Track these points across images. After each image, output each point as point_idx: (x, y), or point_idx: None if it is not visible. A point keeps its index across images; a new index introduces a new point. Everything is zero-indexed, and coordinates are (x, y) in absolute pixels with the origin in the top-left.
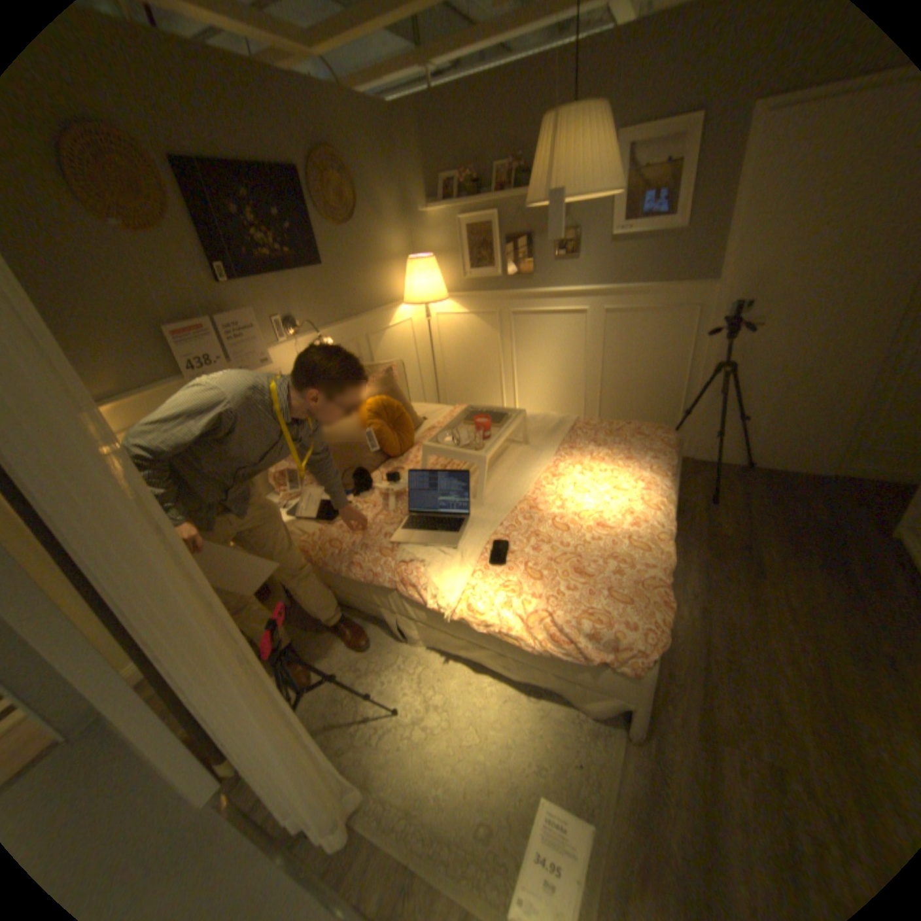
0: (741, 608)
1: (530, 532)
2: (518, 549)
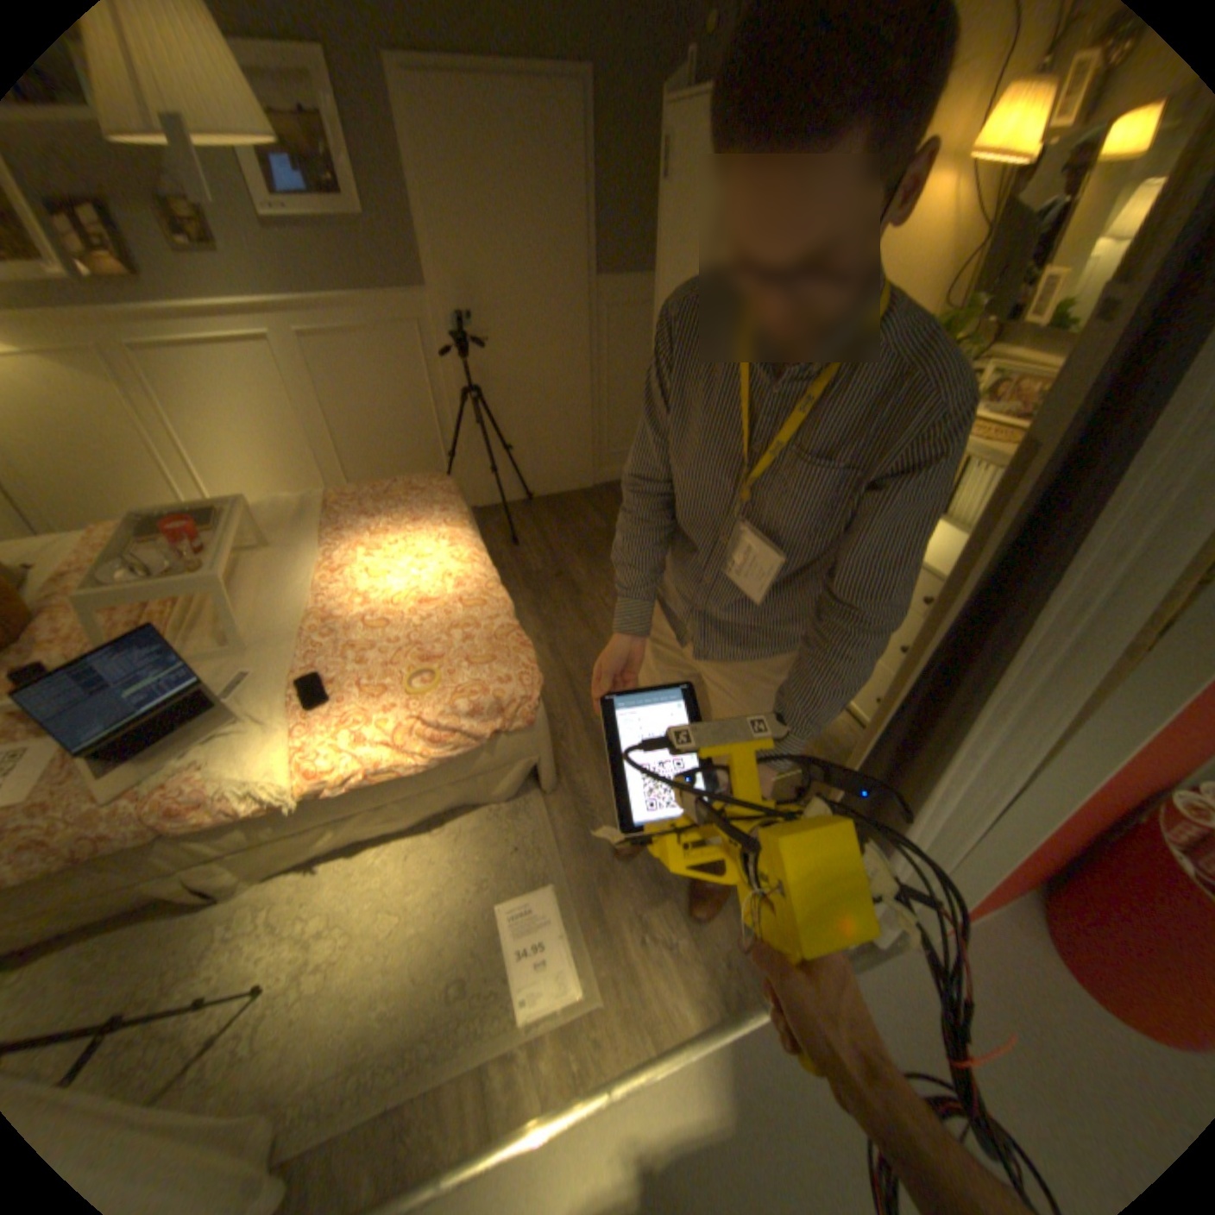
0: (575, 627)
1: (341, 646)
2: (337, 672)
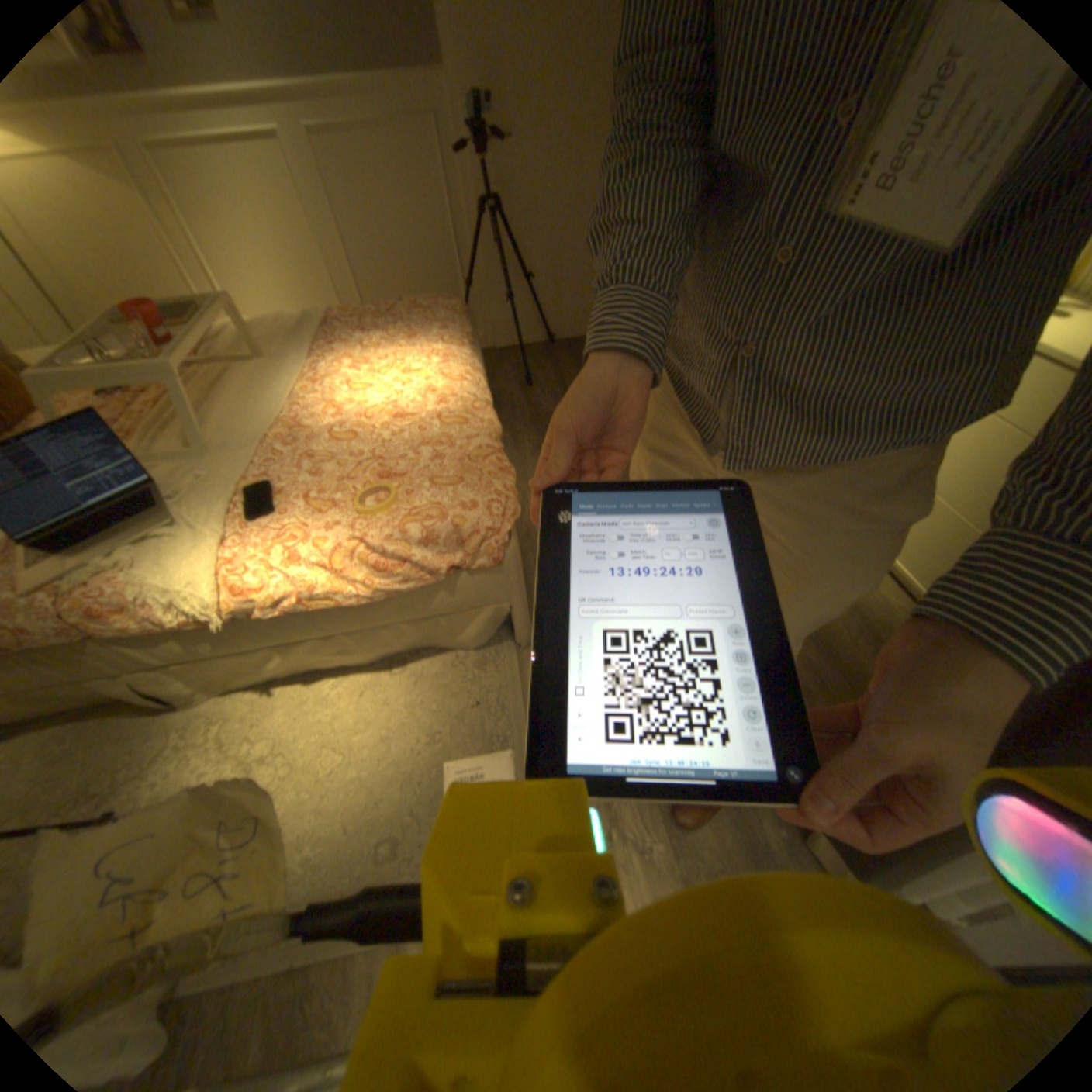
0: None
1: (300, 456)
2: (288, 483)
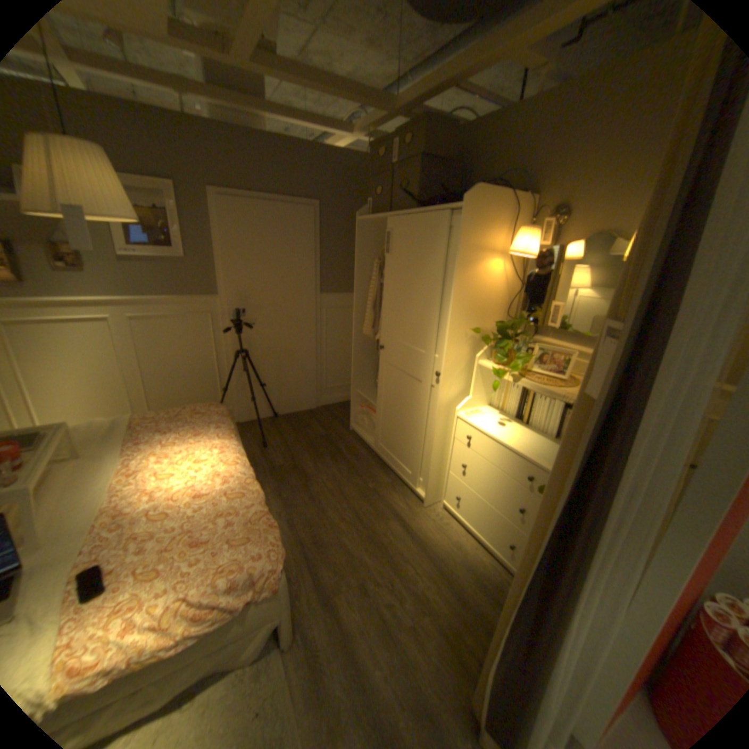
0: (306, 505)
1: (125, 538)
2: (118, 562)
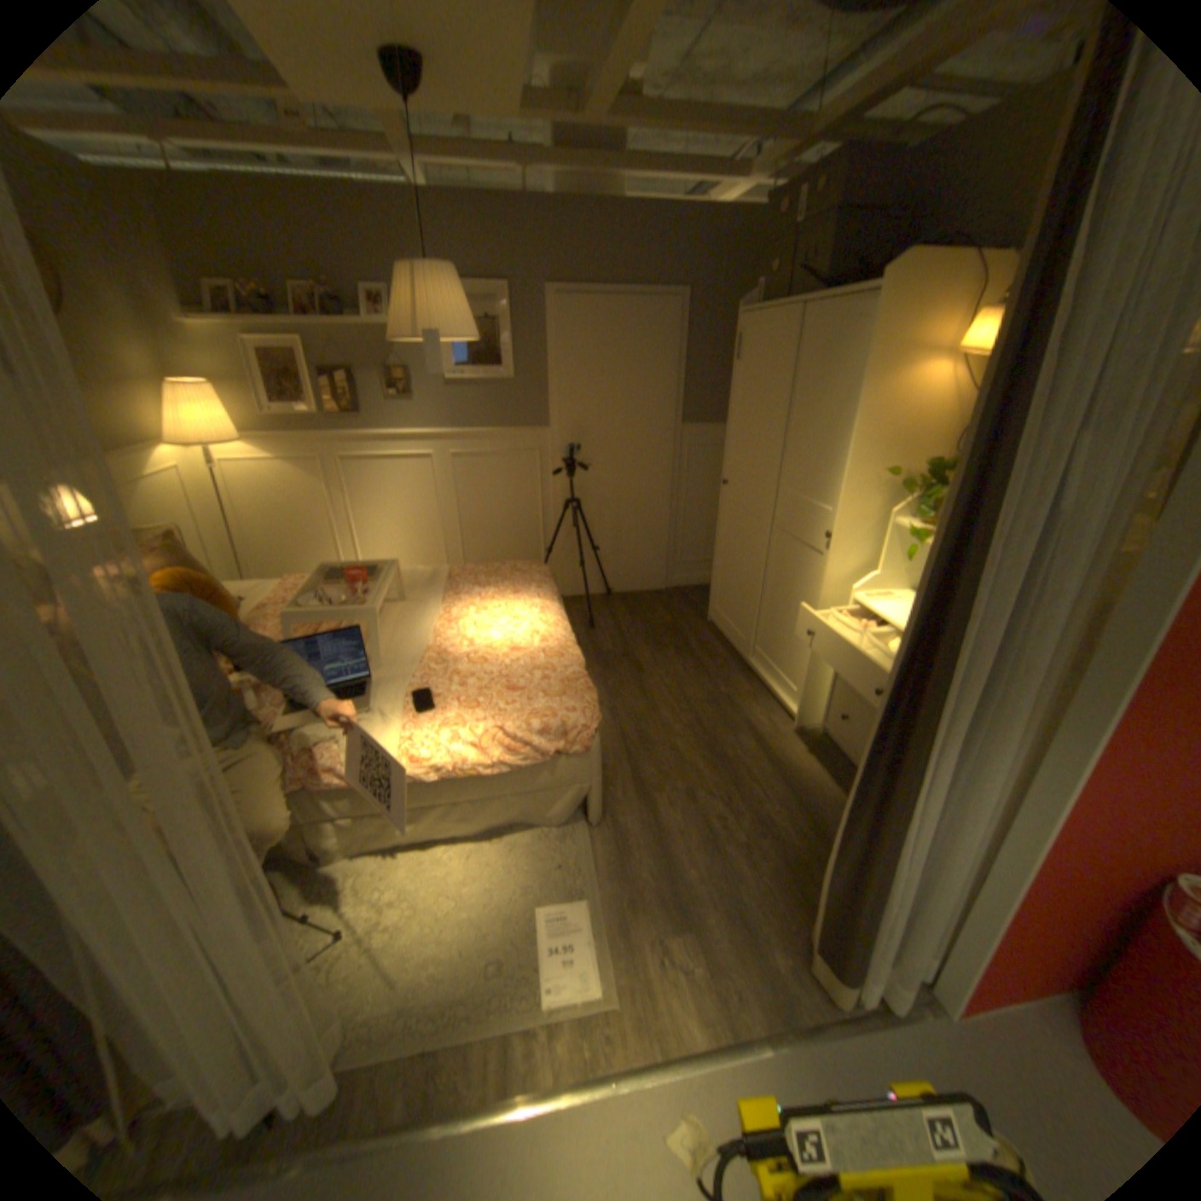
0: (634, 697)
1: (449, 671)
2: (444, 689)
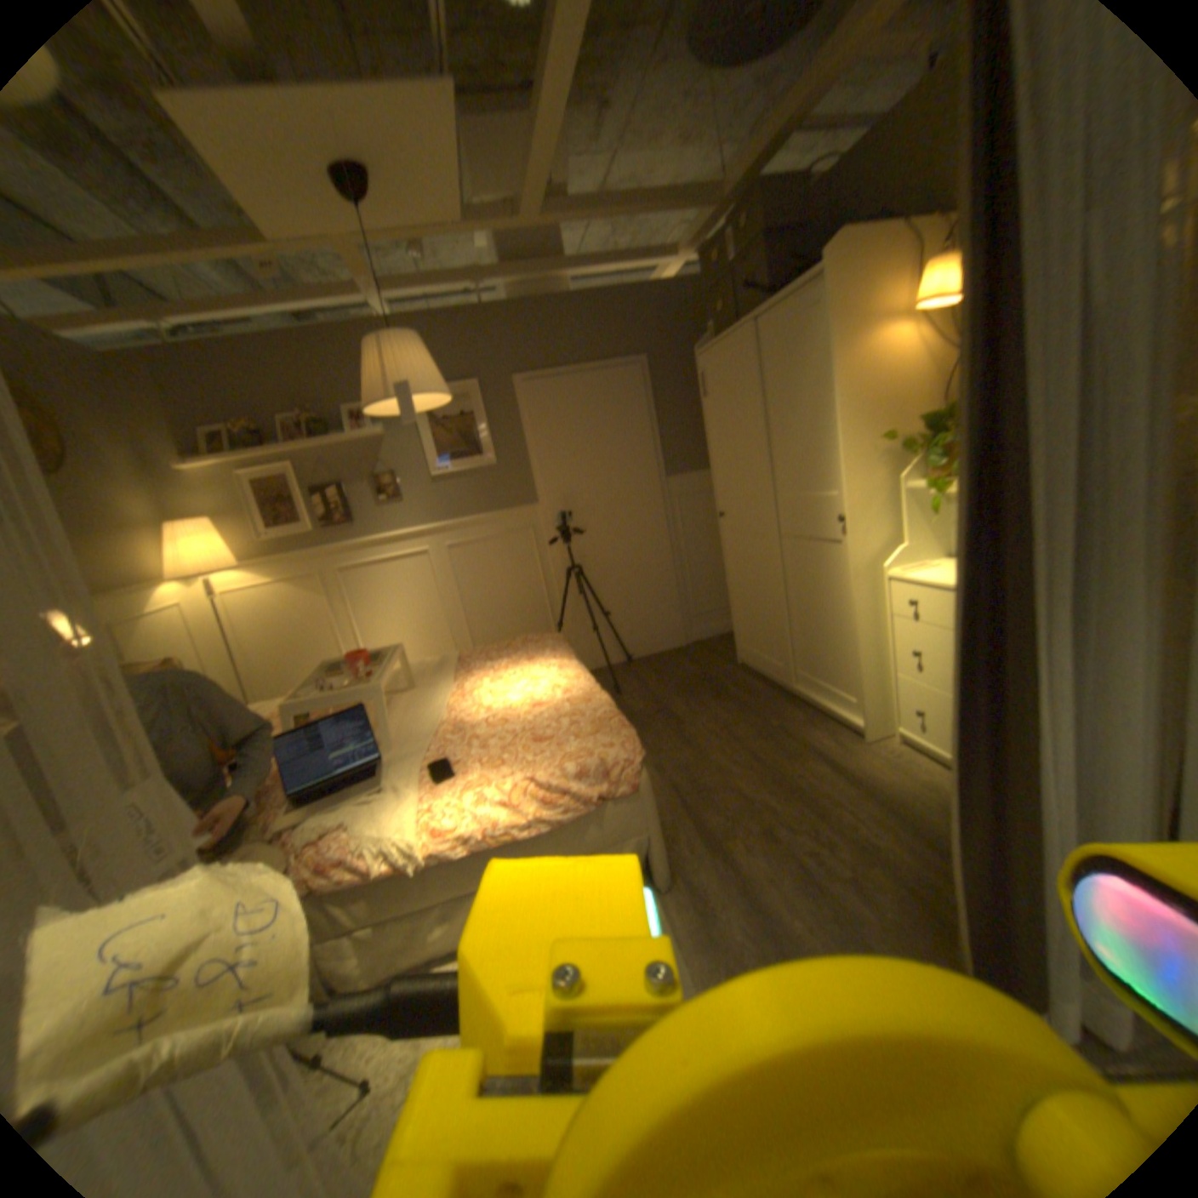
0: (679, 750)
1: (466, 737)
2: (462, 754)
